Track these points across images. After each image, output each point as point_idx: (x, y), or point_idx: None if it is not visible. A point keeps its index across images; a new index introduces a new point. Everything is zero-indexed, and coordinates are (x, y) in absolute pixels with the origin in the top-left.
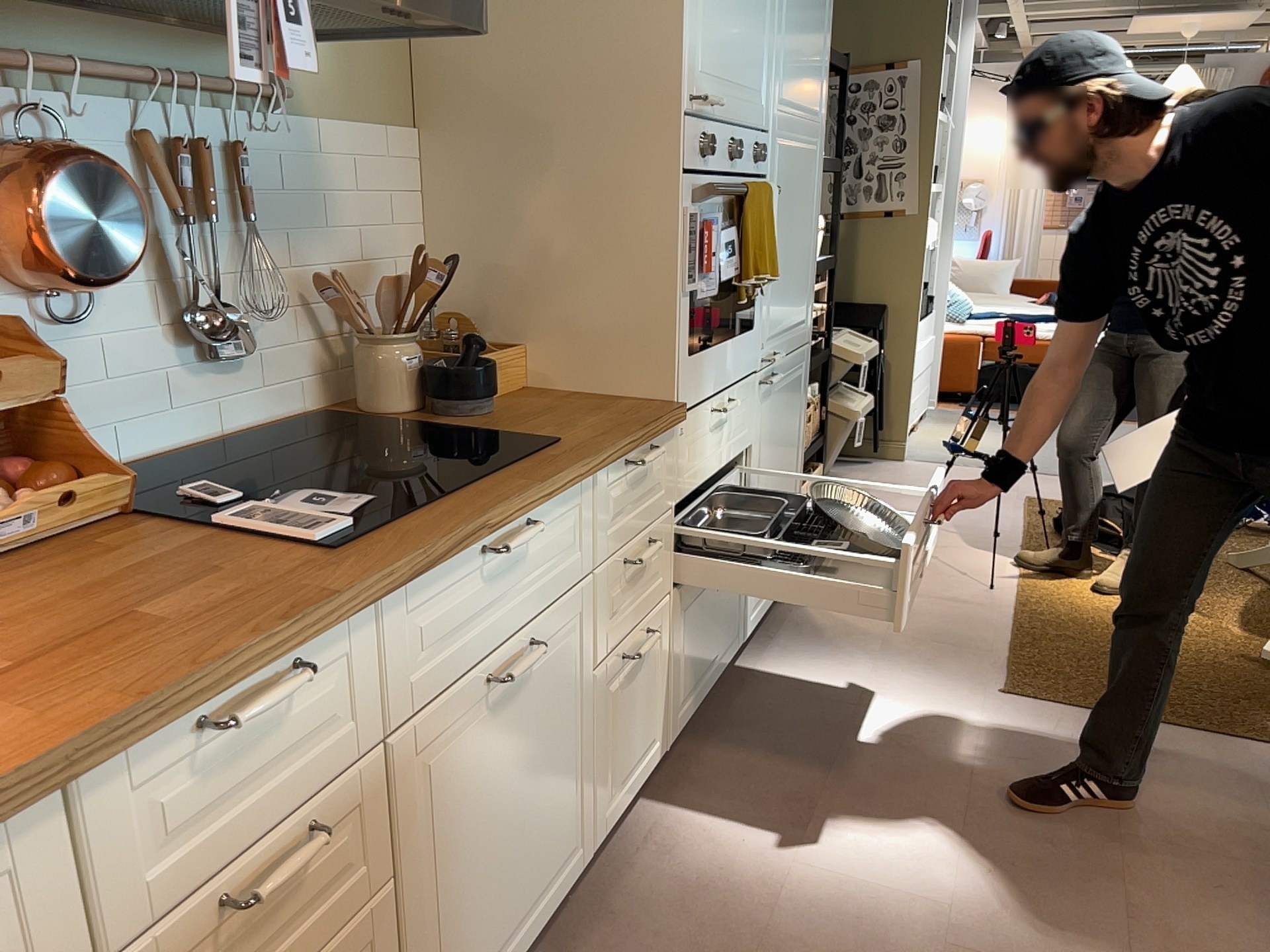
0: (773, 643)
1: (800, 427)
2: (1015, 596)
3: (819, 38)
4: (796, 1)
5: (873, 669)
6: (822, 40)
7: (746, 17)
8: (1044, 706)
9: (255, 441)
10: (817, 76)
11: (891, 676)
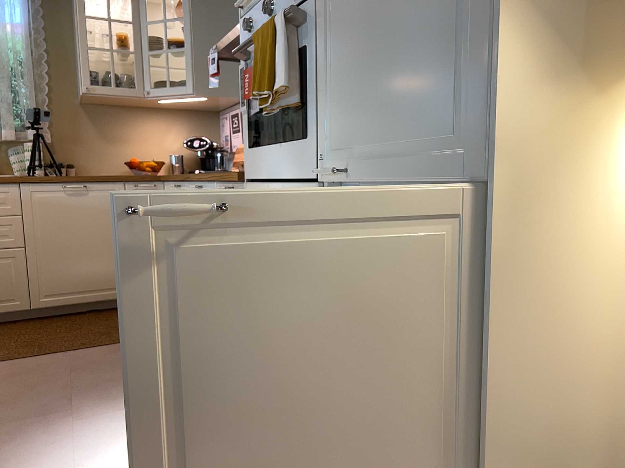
0: None
1: (470, 337)
2: None
3: None
4: None
5: None
6: None
7: None
8: None
9: None
10: None
11: None
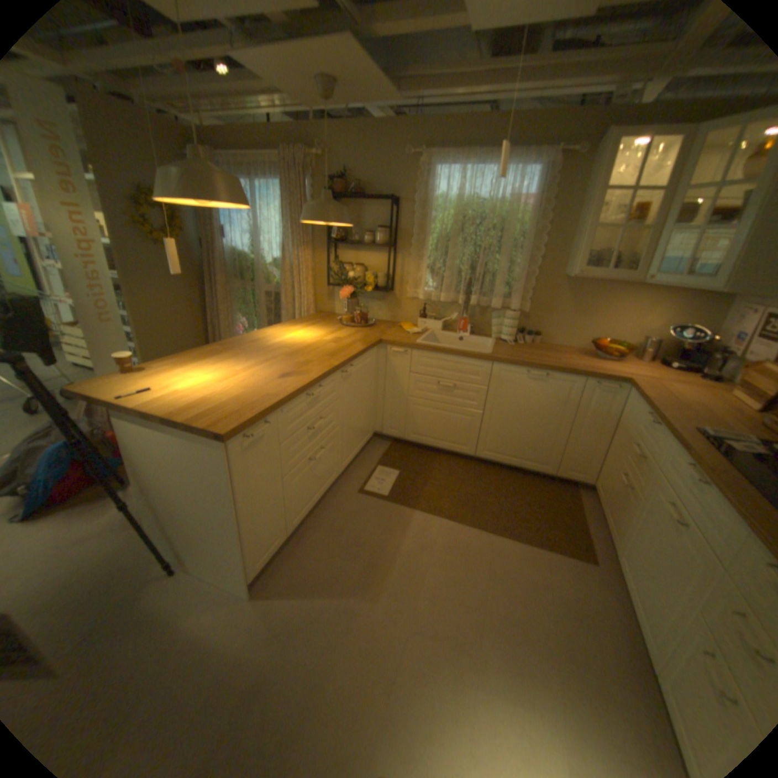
0: None
1: None
2: None
3: None
4: None
5: None
6: None
7: None
8: None
9: None
10: None
11: None
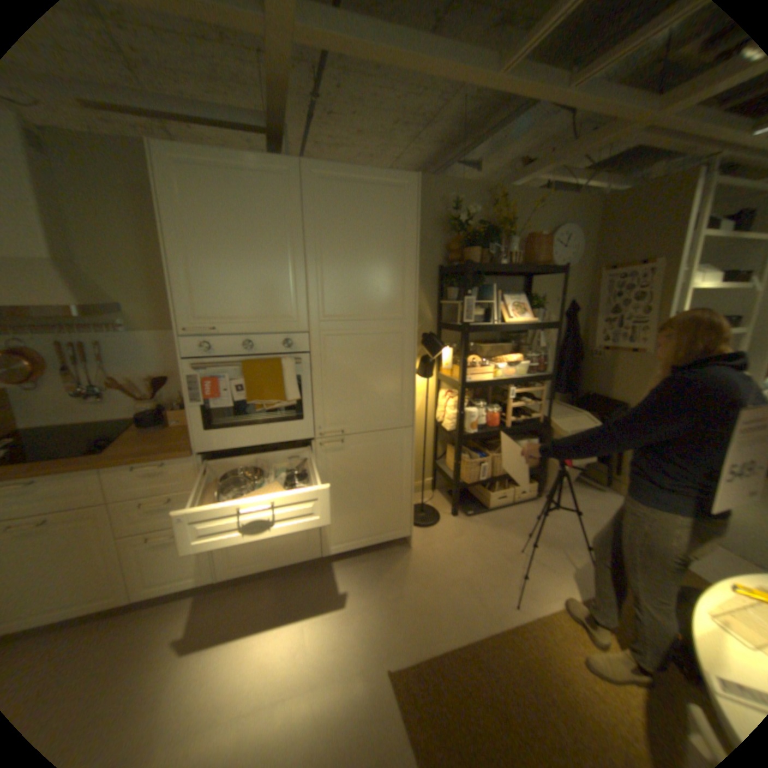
0: (359, 565)
1: (403, 467)
2: (523, 626)
3: (390, 277)
4: (340, 266)
5: (365, 609)
6: (396, 277)
7: (255, 286)
8: (392, 706)
9: (100, 426)
10: (390, 296)
11: (364, 619)
